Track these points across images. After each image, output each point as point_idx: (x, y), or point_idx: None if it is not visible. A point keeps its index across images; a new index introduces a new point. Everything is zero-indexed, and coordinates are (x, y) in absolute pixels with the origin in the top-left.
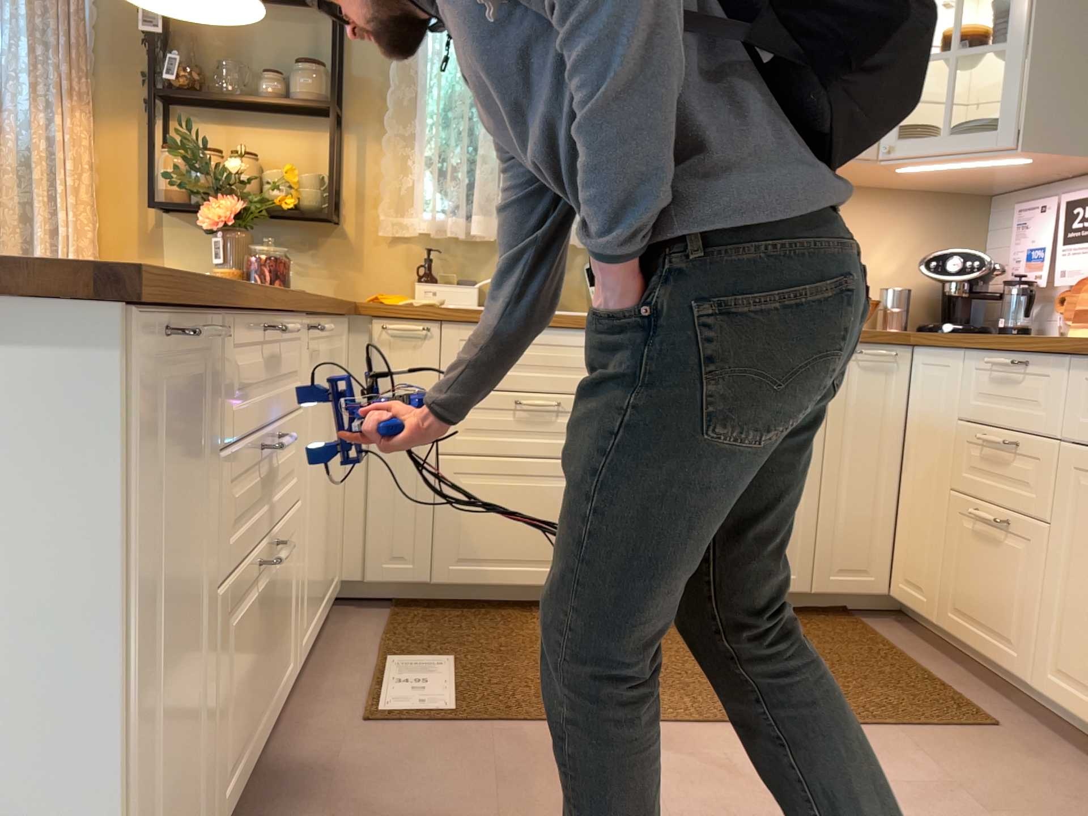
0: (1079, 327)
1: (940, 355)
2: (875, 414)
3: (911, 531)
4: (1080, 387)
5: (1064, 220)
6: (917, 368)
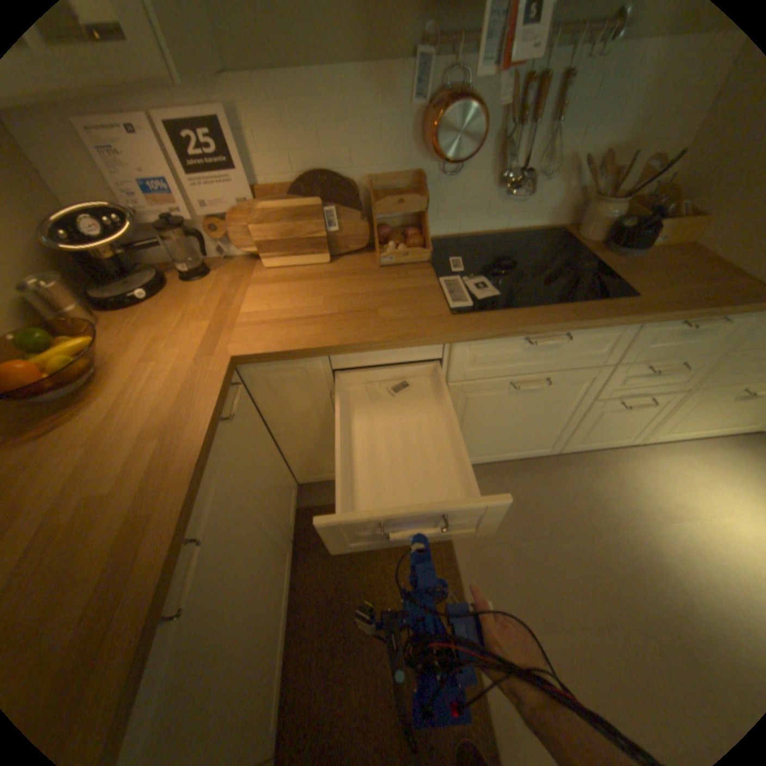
0: (268, 257)
1: (281, 363)
2: (250, 435)
3: (301, 457)
4: (461, 354)
5: (168, 145)
6: (249, 377)
